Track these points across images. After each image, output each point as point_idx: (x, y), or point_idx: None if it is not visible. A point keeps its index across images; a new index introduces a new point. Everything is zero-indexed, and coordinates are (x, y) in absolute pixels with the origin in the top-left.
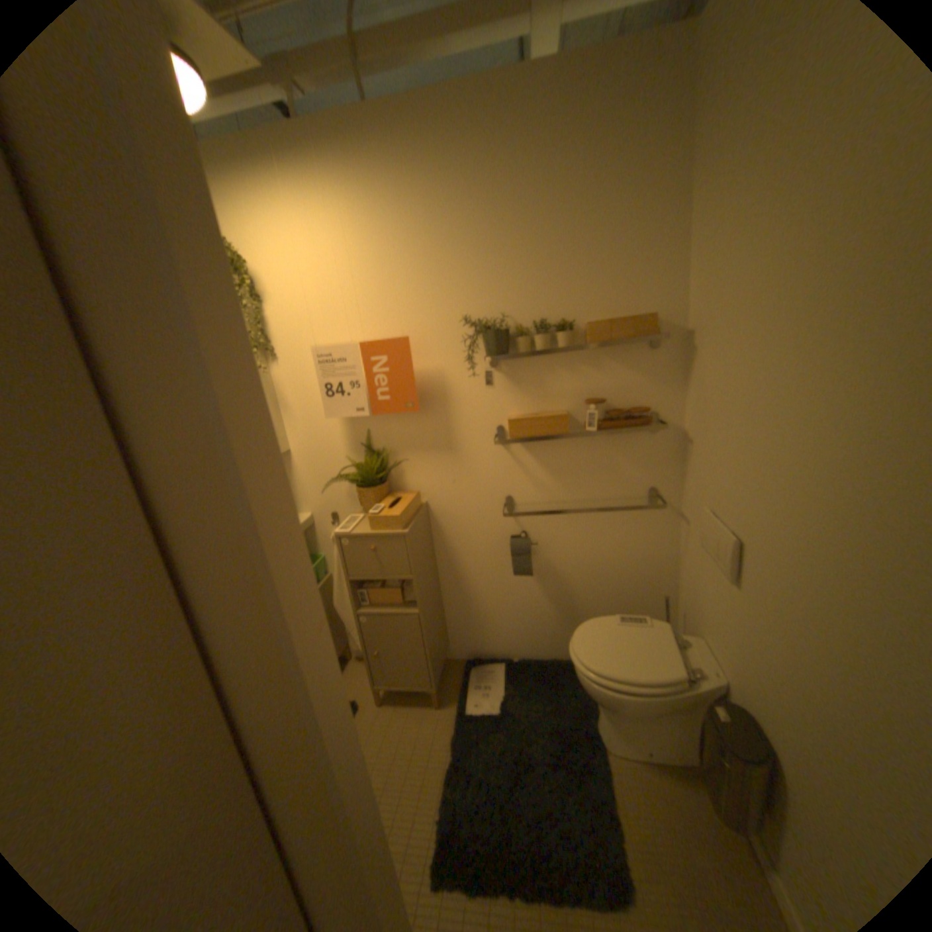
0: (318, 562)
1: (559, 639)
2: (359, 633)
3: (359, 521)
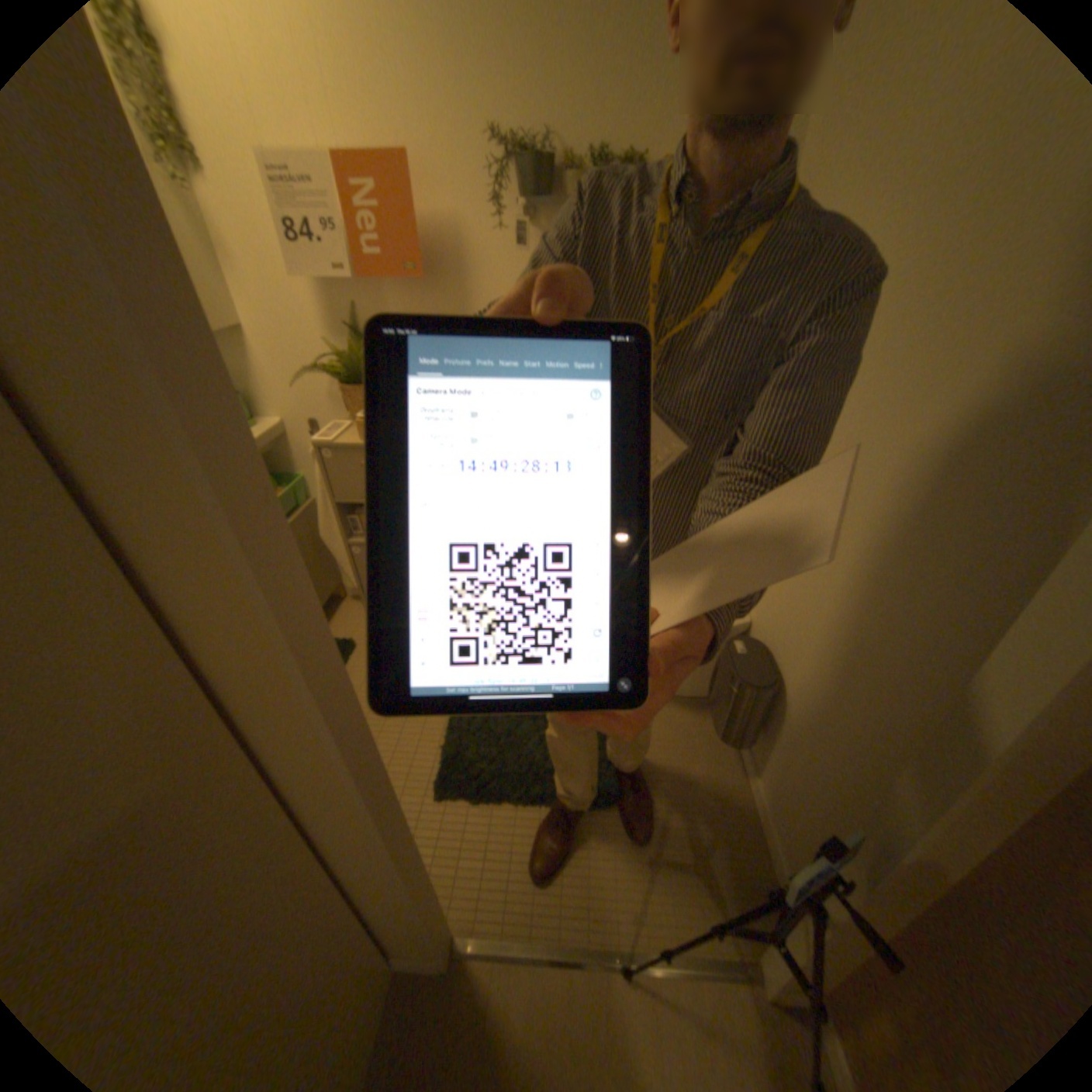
0: (295, 482)
1: None
2: (352, 565)
3: (344, 429)
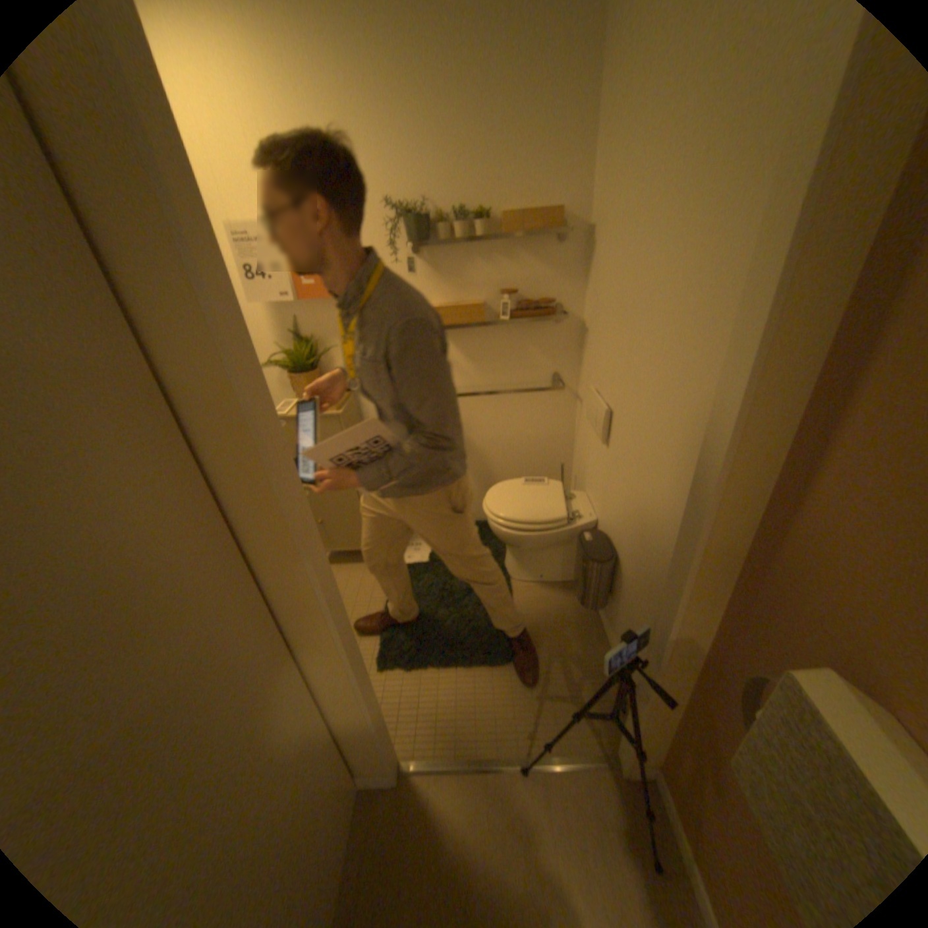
0: None
1: (478, 504)
2: None
3: (294, 405)
